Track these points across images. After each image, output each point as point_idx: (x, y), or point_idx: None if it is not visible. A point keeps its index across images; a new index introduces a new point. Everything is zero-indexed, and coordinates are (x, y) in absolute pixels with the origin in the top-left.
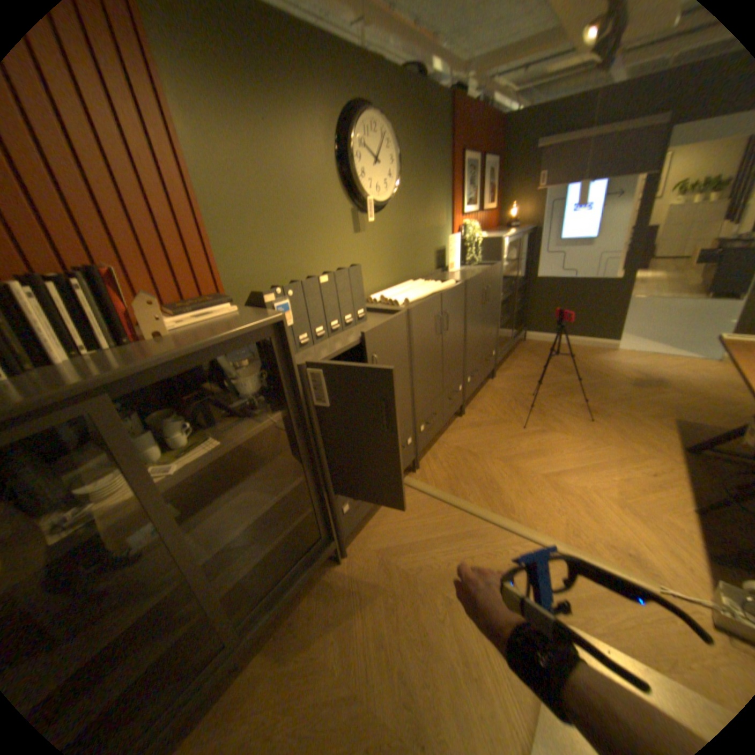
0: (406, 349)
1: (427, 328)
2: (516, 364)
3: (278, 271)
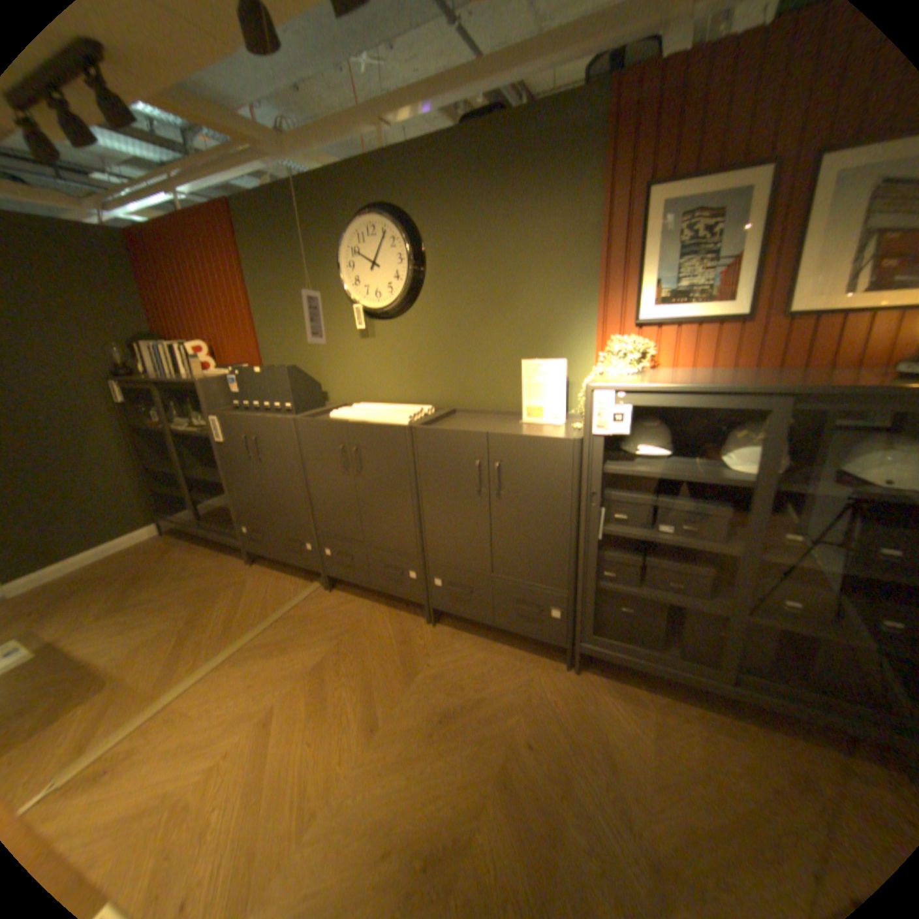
0: (293, 453)
1: (323, 448)
2: (682, 729)
3: (293, 358)
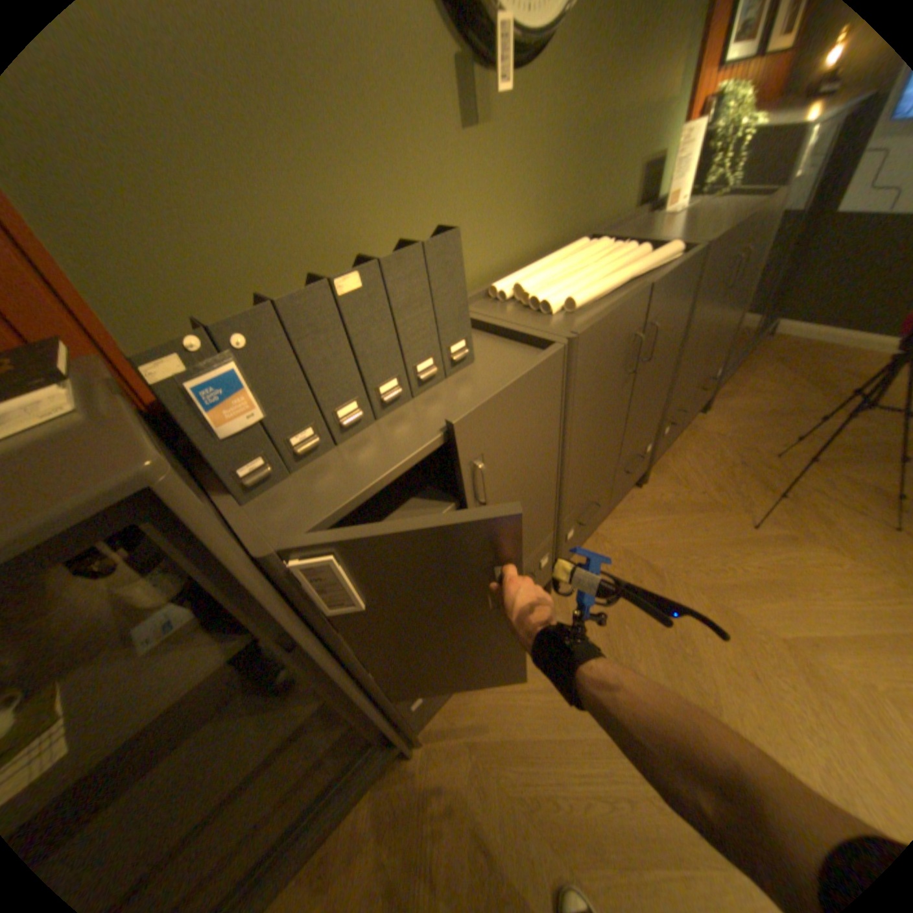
0: (556, 422)
1: (609, 365)
2: (752, 383)
3: (260, 243)
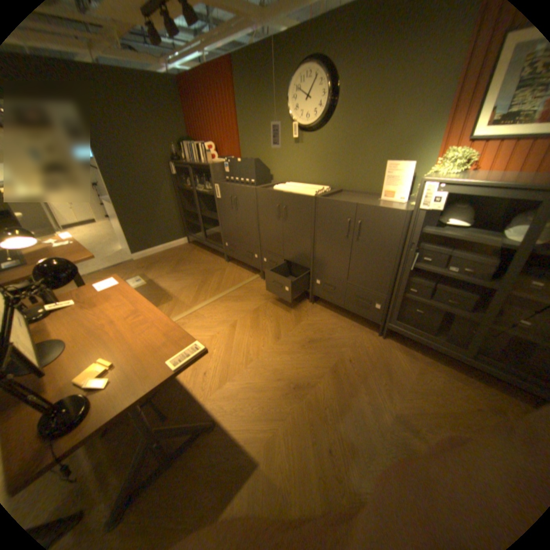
0: (253, 207)
1: (269, 206)
2: (436, 374)
3: (257, 154)
